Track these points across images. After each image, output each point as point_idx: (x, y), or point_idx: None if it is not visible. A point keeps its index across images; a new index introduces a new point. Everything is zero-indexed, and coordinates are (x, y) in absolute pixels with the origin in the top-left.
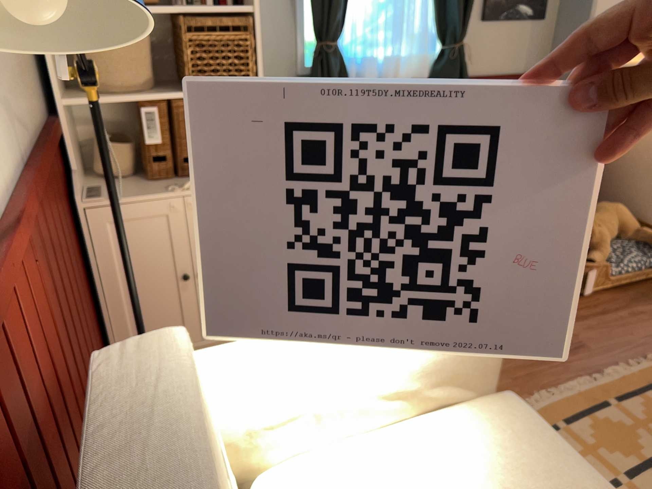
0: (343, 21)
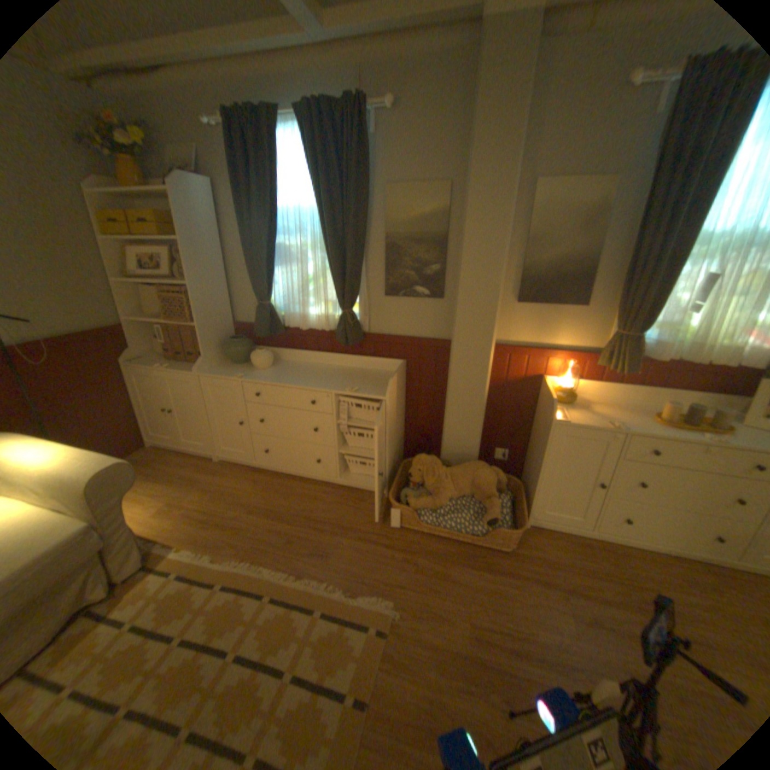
0: (269, 291)
